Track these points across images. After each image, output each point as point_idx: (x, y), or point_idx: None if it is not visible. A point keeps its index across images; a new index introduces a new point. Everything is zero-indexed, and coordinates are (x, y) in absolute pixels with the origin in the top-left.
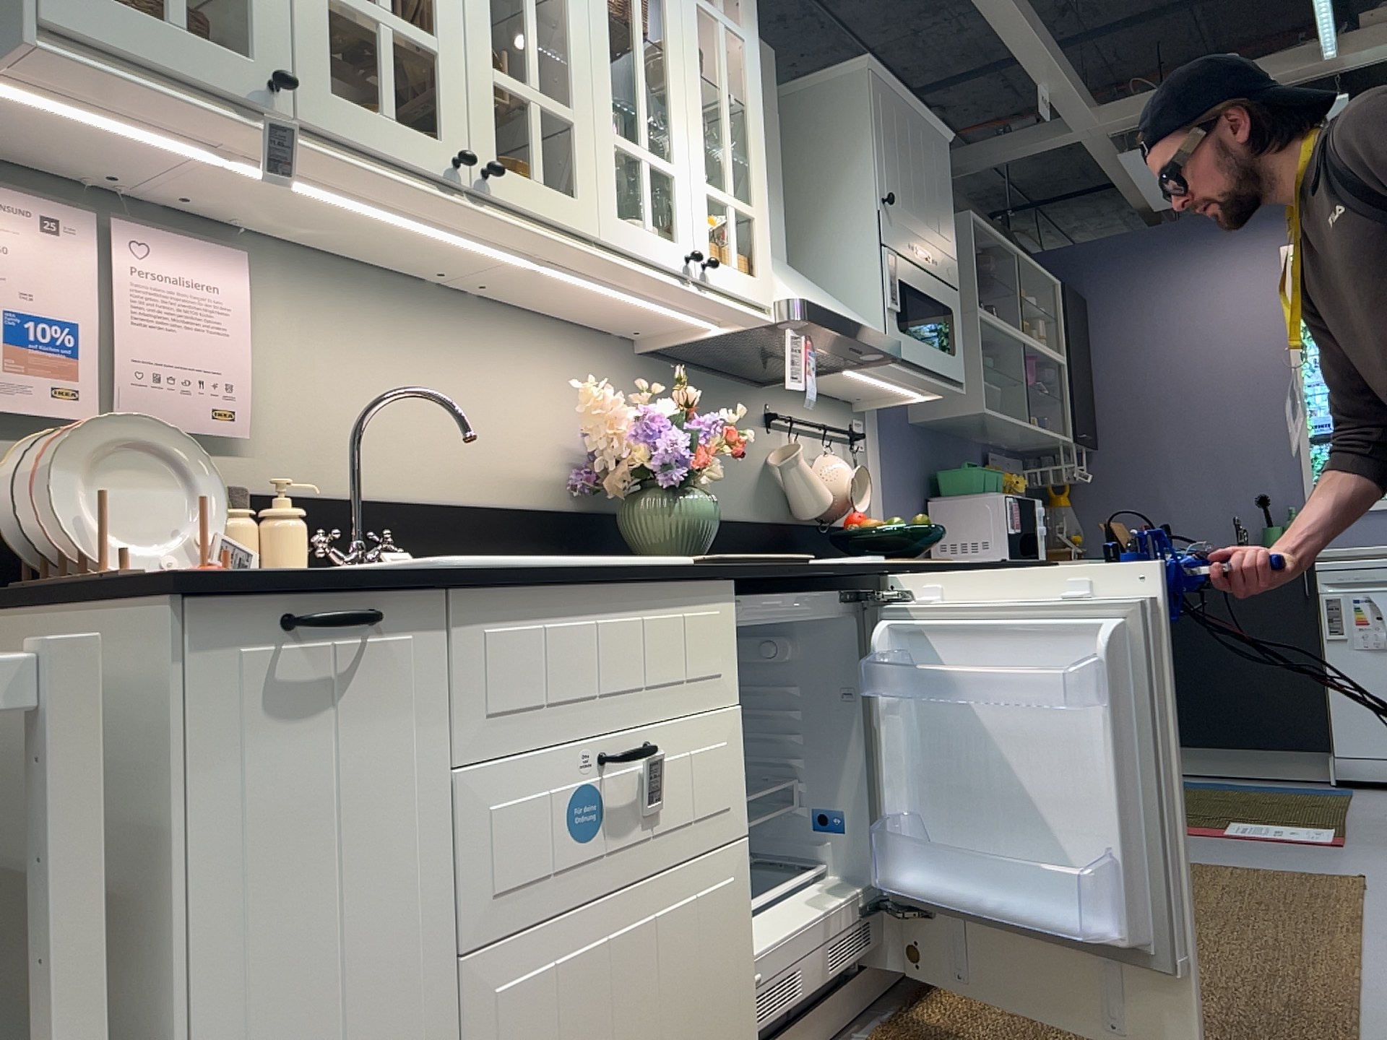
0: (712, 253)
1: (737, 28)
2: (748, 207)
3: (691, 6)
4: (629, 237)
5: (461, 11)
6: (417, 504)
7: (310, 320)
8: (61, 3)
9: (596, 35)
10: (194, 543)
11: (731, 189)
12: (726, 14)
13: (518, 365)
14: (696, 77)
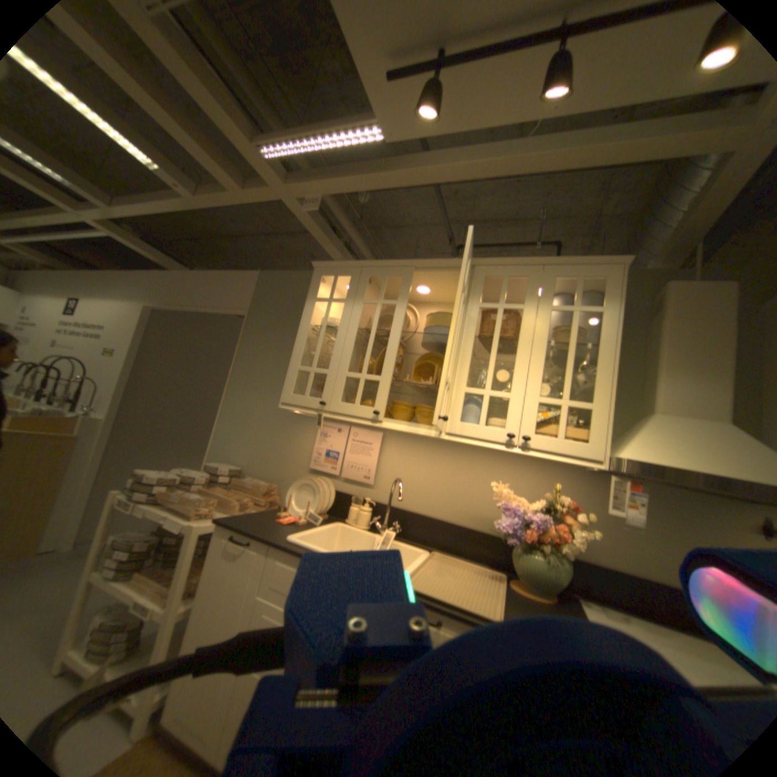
0: (537, 433)
1: (594, 308)
2: (584, 404)
3: (546, 313)
4: (465, 430)
5: (393, 365)
6: (428, 517)
7: (402, 452)
8: (286, 399)
9: (463, 351)
10: (318, 512)
11: (565, 397)
12: (582, 304)
13: (492, 471)
14: (541, 346)
